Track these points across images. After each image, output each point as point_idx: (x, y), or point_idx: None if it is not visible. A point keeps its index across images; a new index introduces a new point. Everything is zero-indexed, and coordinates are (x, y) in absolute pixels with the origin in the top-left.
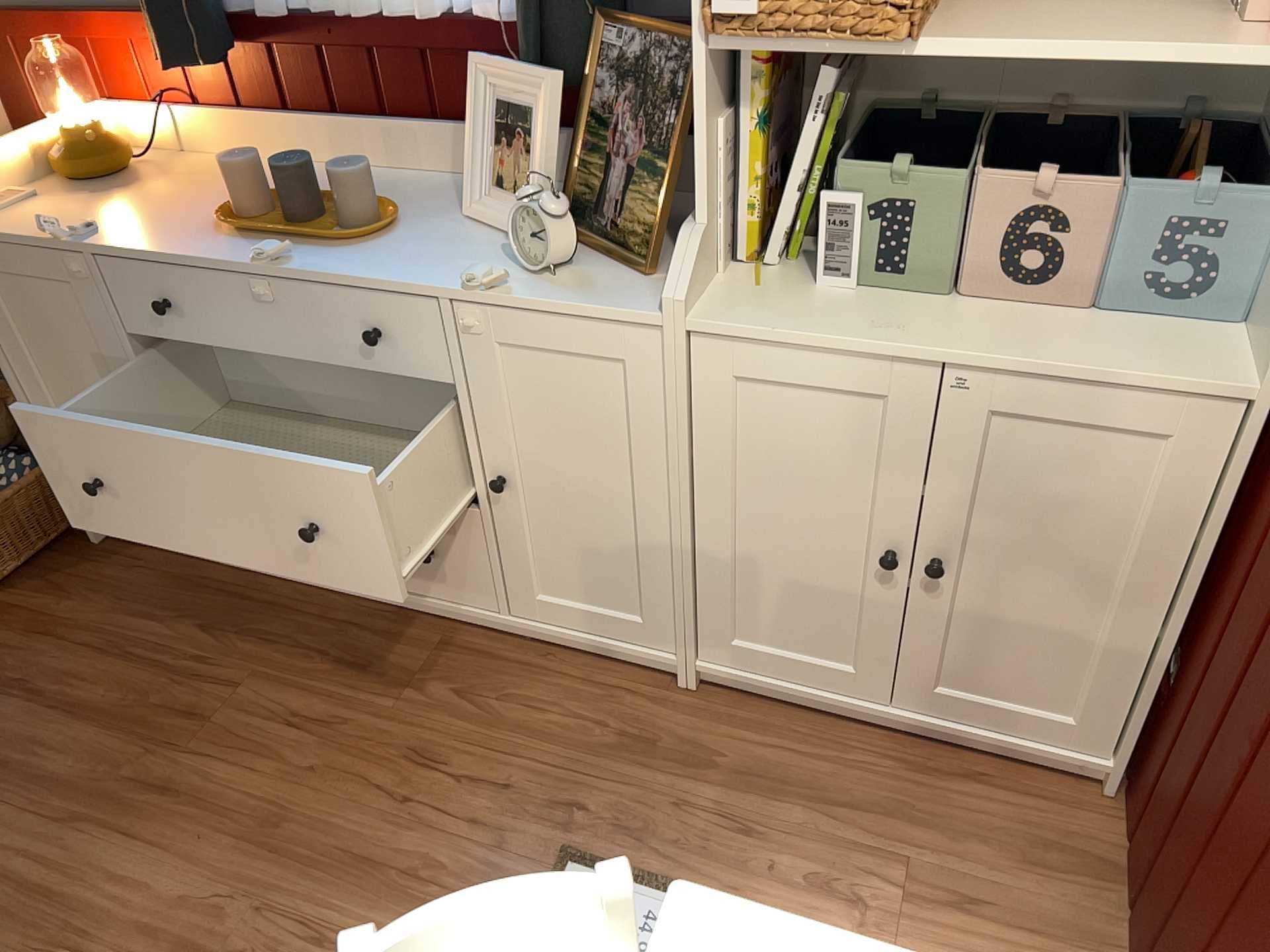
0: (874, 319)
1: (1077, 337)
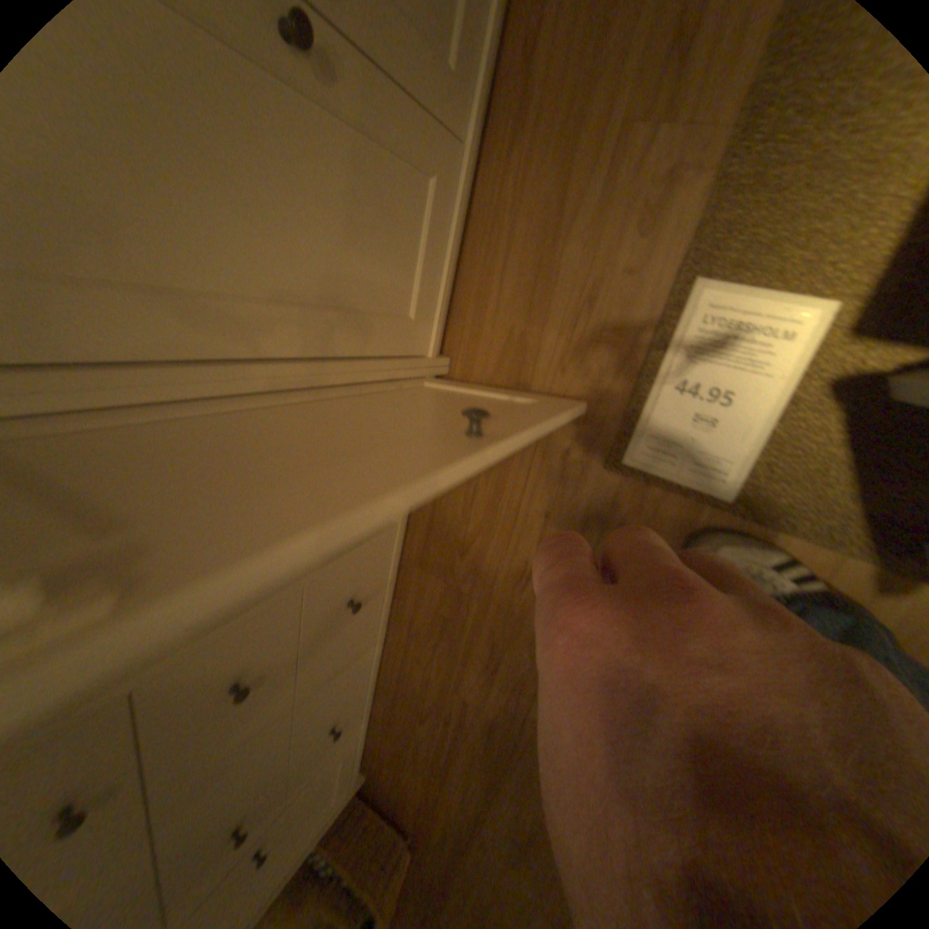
0: None
1: None
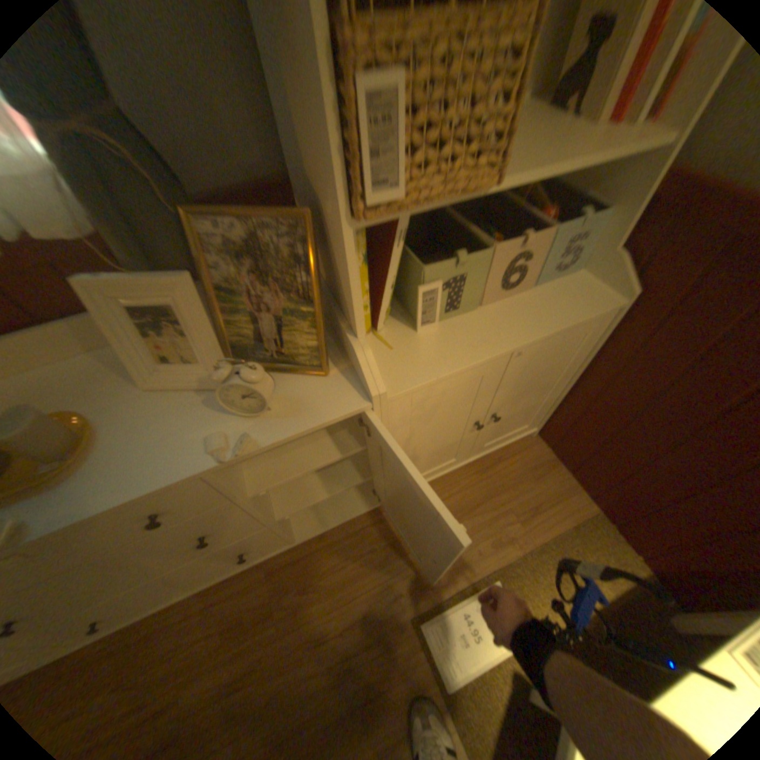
0: (467, 338)
1: (549, 303)
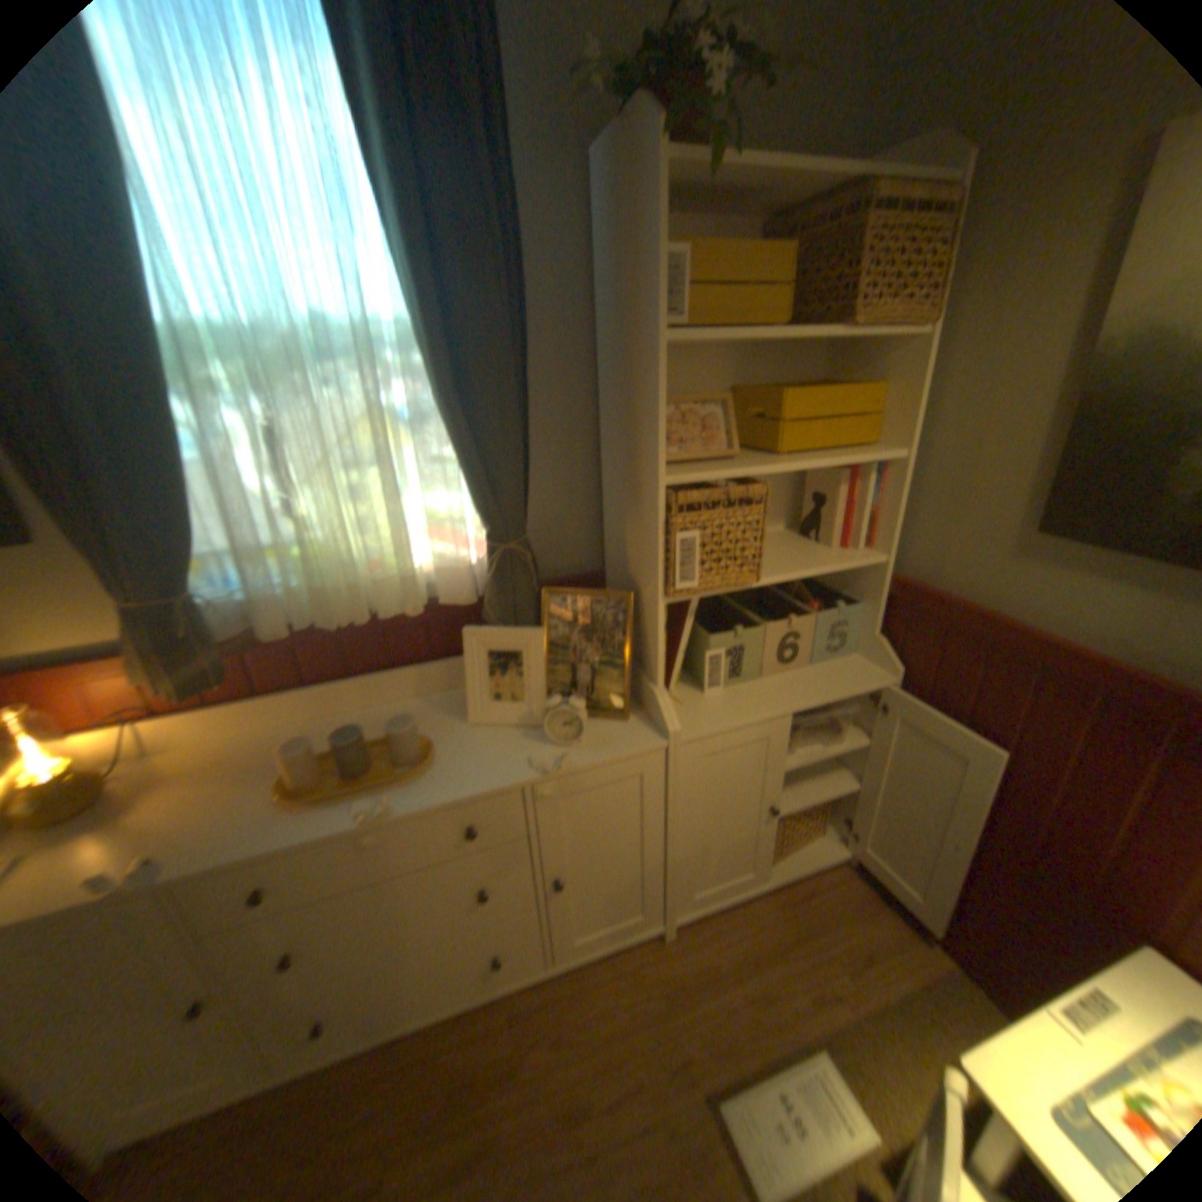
0: (748, 700)
1: (822, 678)
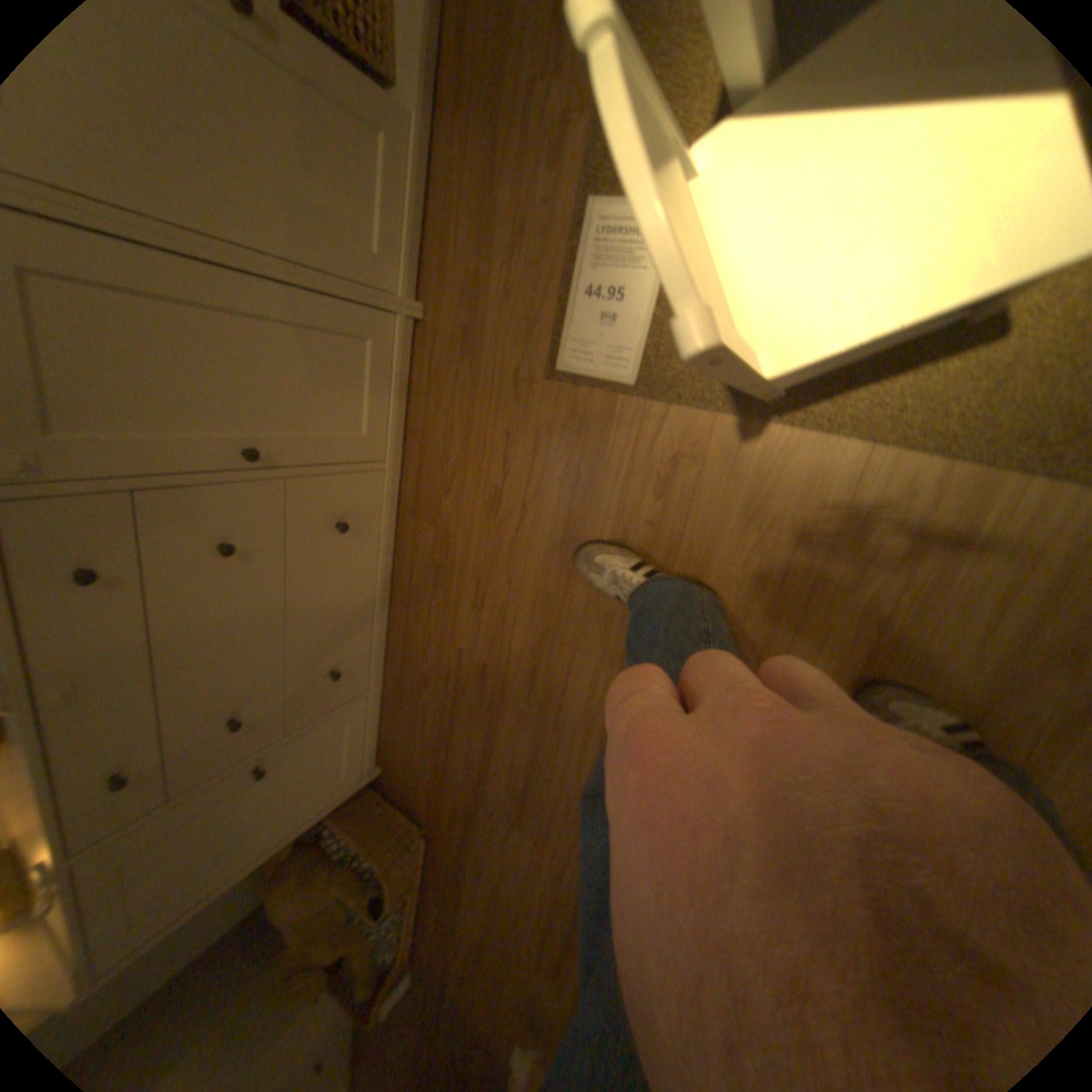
0: None
1: None
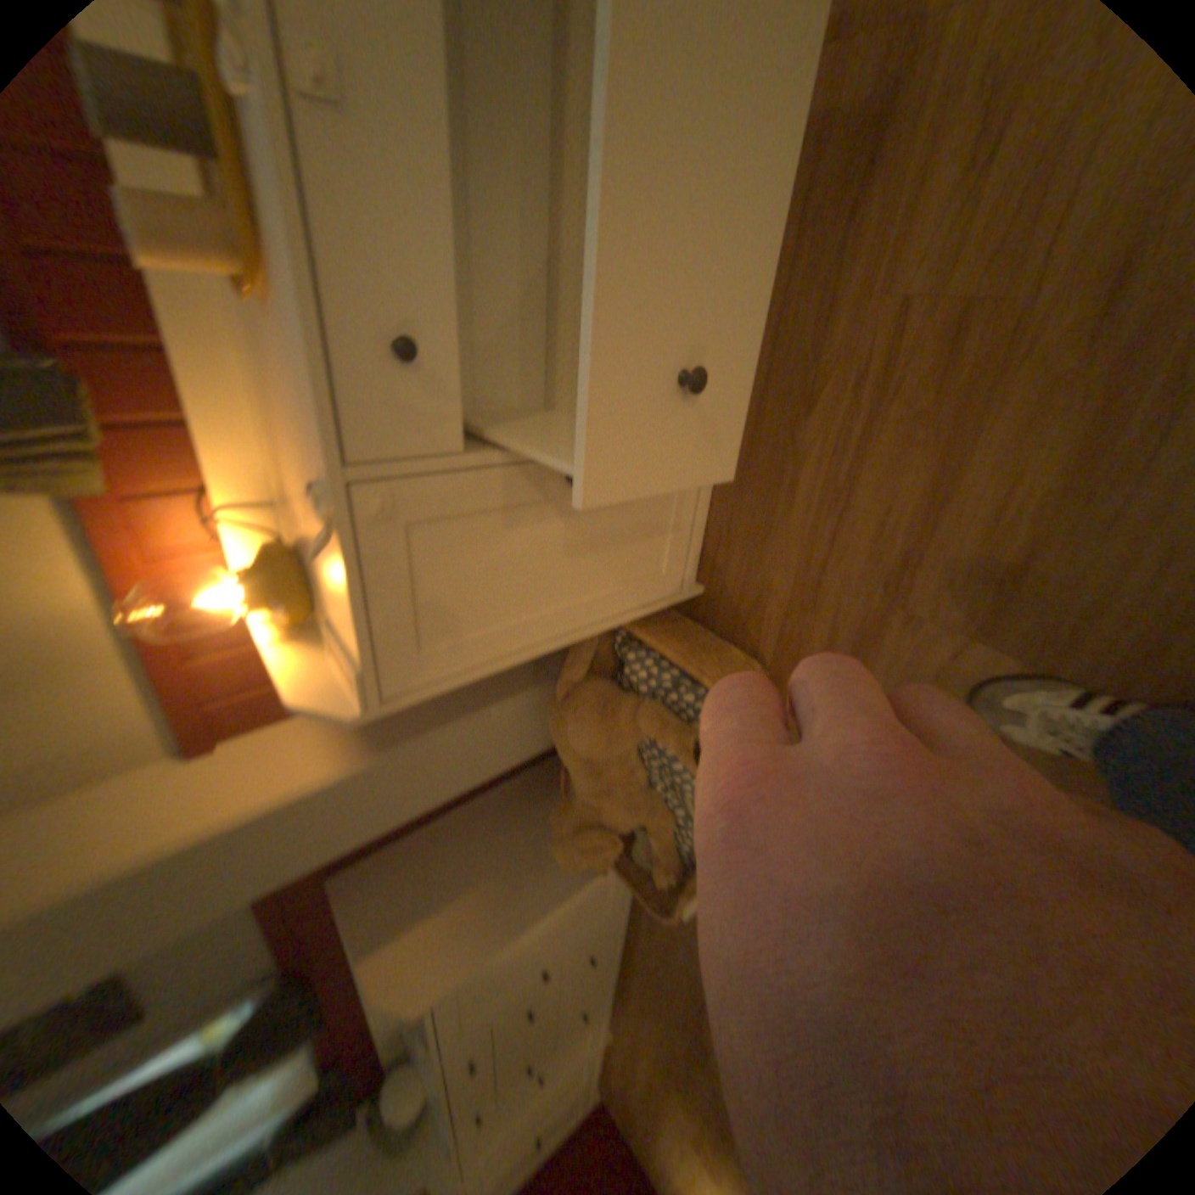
0: None
1: None
